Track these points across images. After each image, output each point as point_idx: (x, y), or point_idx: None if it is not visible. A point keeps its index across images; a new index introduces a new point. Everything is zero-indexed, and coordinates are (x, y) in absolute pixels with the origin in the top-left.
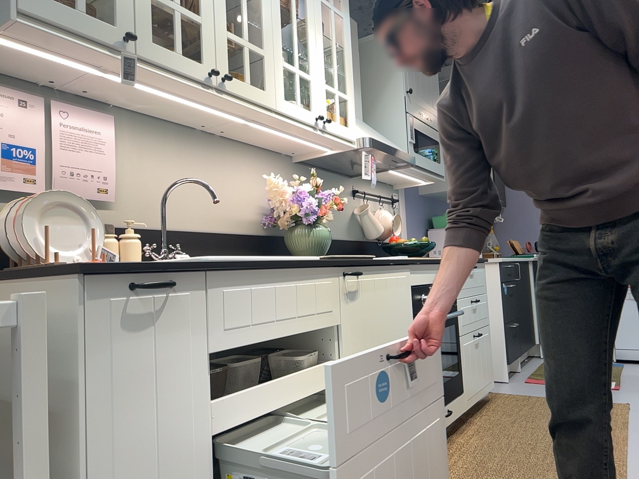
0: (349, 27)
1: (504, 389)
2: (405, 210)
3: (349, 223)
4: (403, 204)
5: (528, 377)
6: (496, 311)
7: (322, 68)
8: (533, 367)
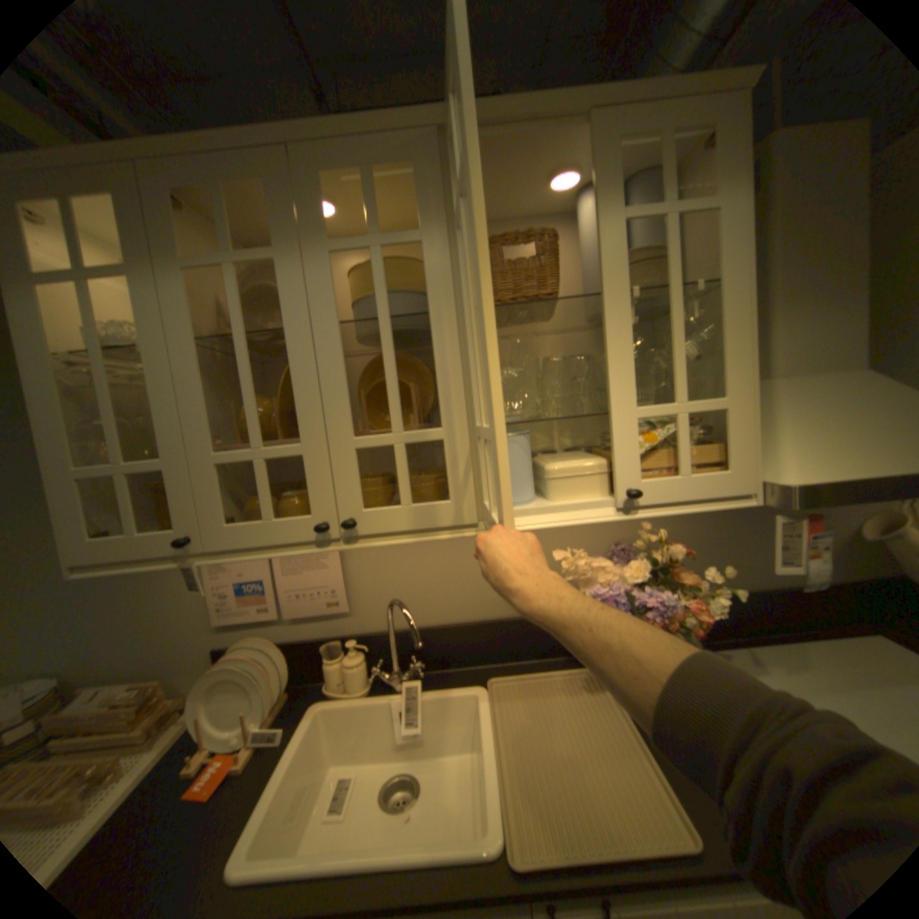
0: (750, 211)
1: None
2: None
3: (840, 553)
4: None
5: None
6: None
7: (626, 377)
8: None
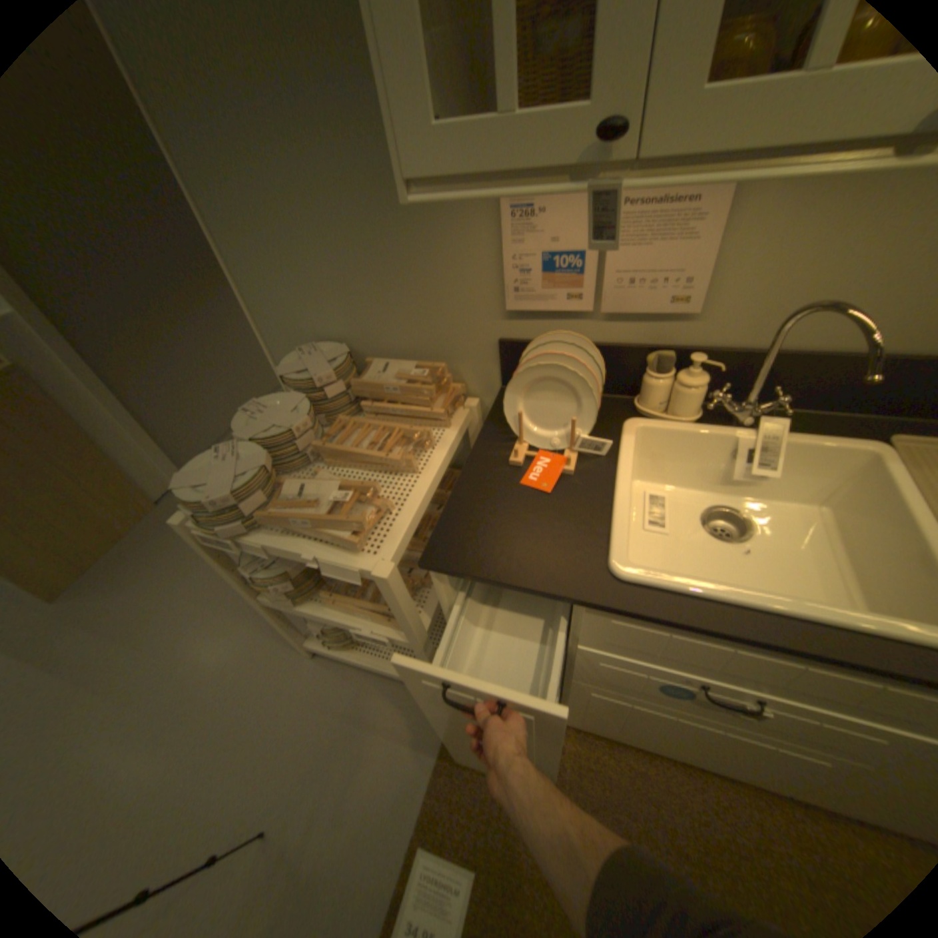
0: None
1: None
2: None
3: None
4: None
5: None
6: None
7: None
8: None
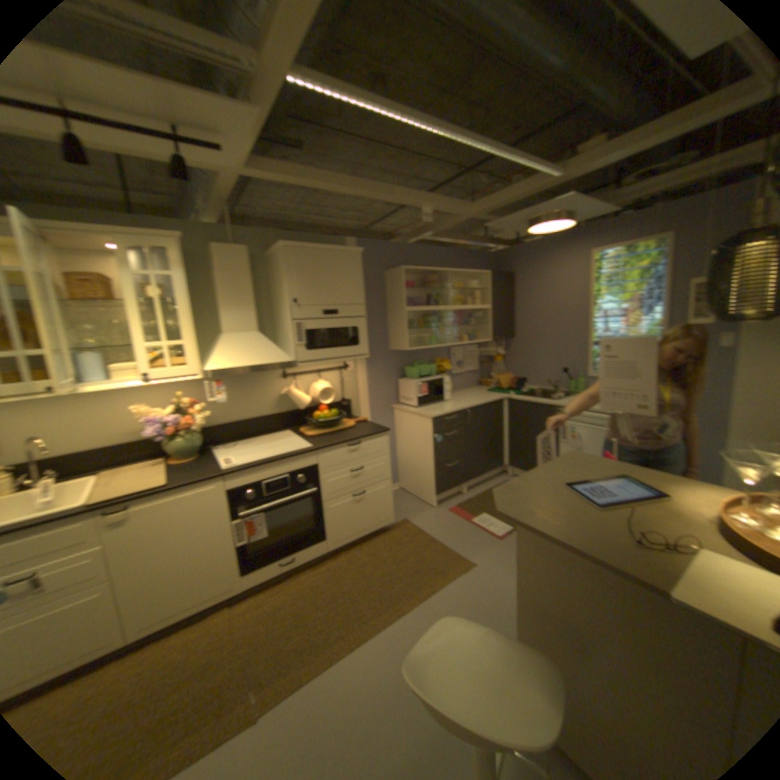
0: (181, 277)
1: (418, 518)
2: (362, 370)
3: (274, 401)
4: (358, 365)
5: (457, 504)
6: (428, 455)
7: (135, 332)
8: (482, 490)
